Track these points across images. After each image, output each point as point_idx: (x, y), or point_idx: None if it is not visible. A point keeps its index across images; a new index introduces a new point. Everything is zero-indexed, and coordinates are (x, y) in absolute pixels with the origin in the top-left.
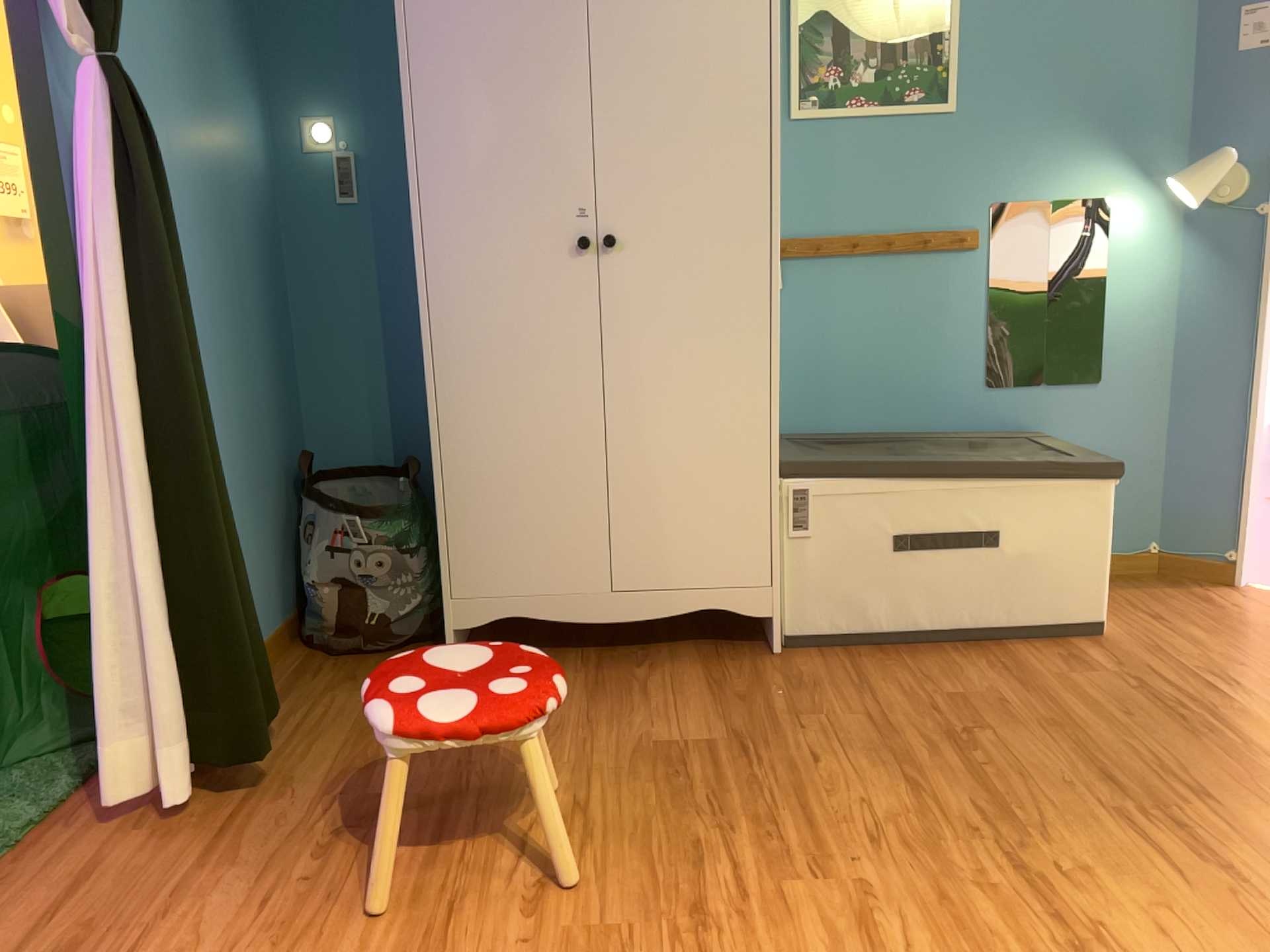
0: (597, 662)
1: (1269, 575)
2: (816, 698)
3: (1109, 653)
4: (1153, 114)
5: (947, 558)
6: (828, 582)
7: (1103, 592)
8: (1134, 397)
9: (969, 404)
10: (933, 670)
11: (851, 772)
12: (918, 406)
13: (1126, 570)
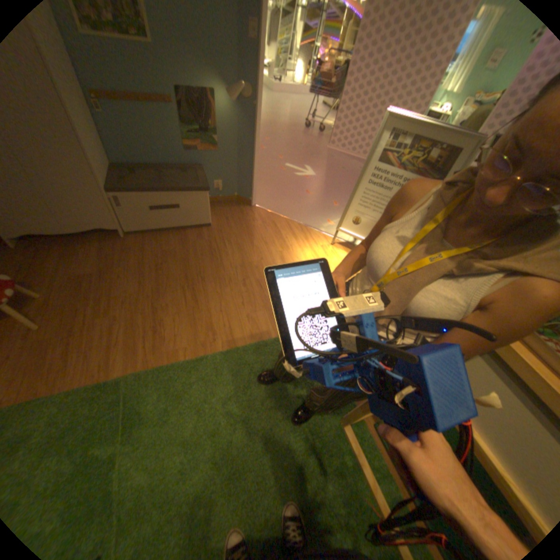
0: (65, 243)
1: (261, 200)
2: (128, 253)
3: (209, 232)
4: (224, 56)
5: (167, 210)
6: (133, 218)
7: (209, 216)
8: (227, 155)
9: (179, 155)
10: (164, 240)
11: (128, 279)
12: (163, 155)
13: (229, 199)
